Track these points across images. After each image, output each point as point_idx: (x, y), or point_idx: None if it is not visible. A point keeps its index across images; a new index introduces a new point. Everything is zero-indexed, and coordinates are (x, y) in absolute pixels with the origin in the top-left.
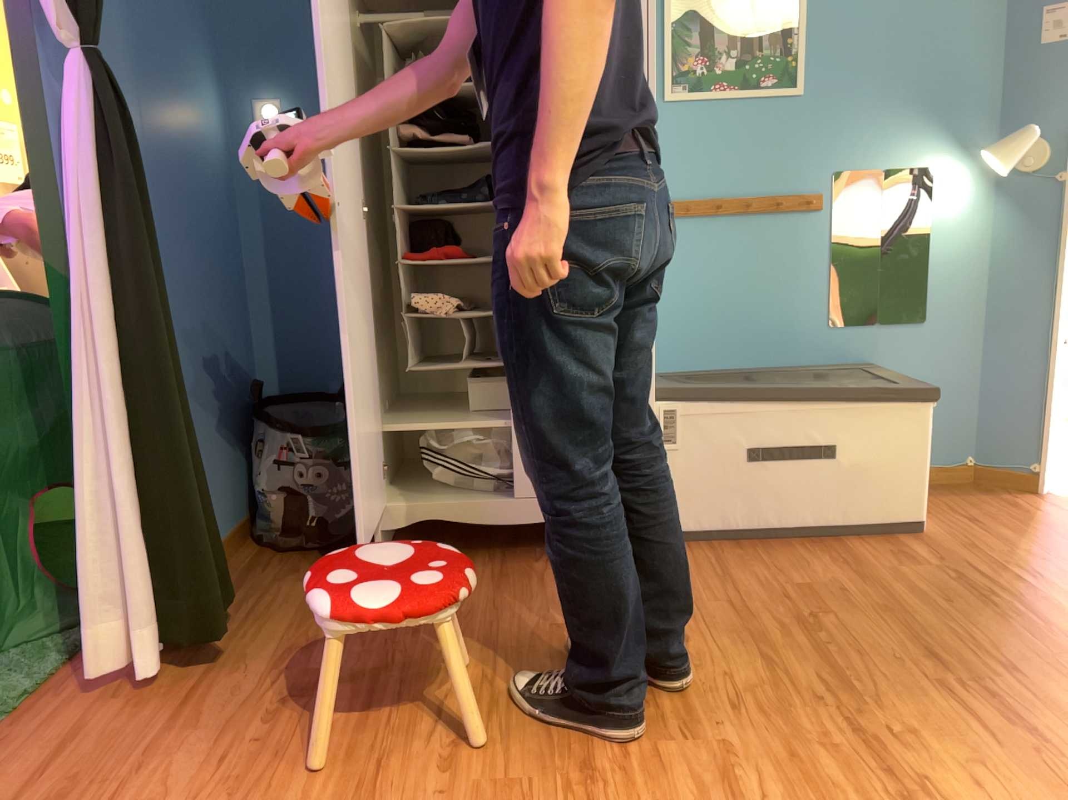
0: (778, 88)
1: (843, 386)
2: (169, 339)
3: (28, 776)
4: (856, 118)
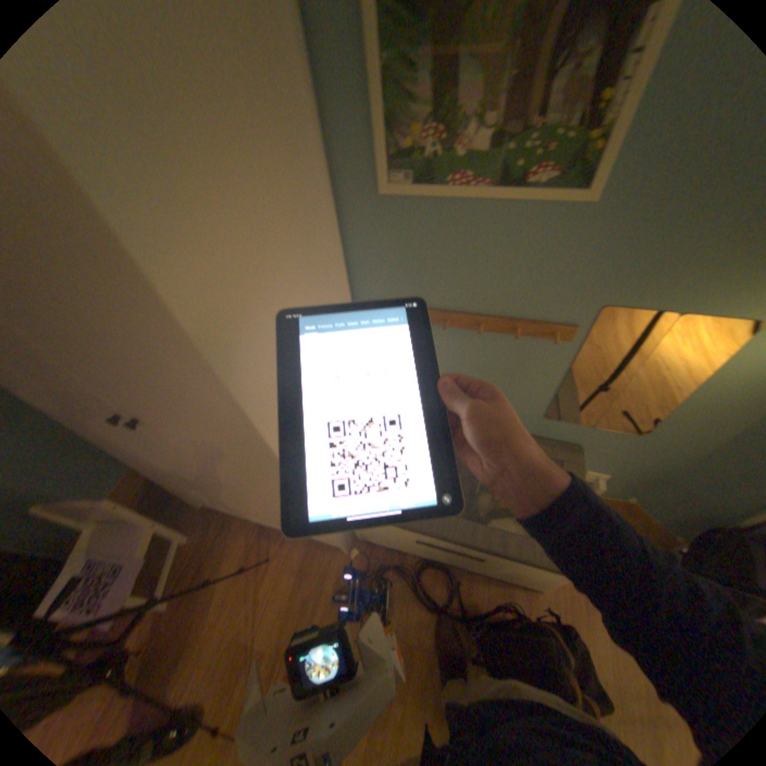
0: (560, 188)
1: (502, 540)
2: None
3: None
4: (680, 244)
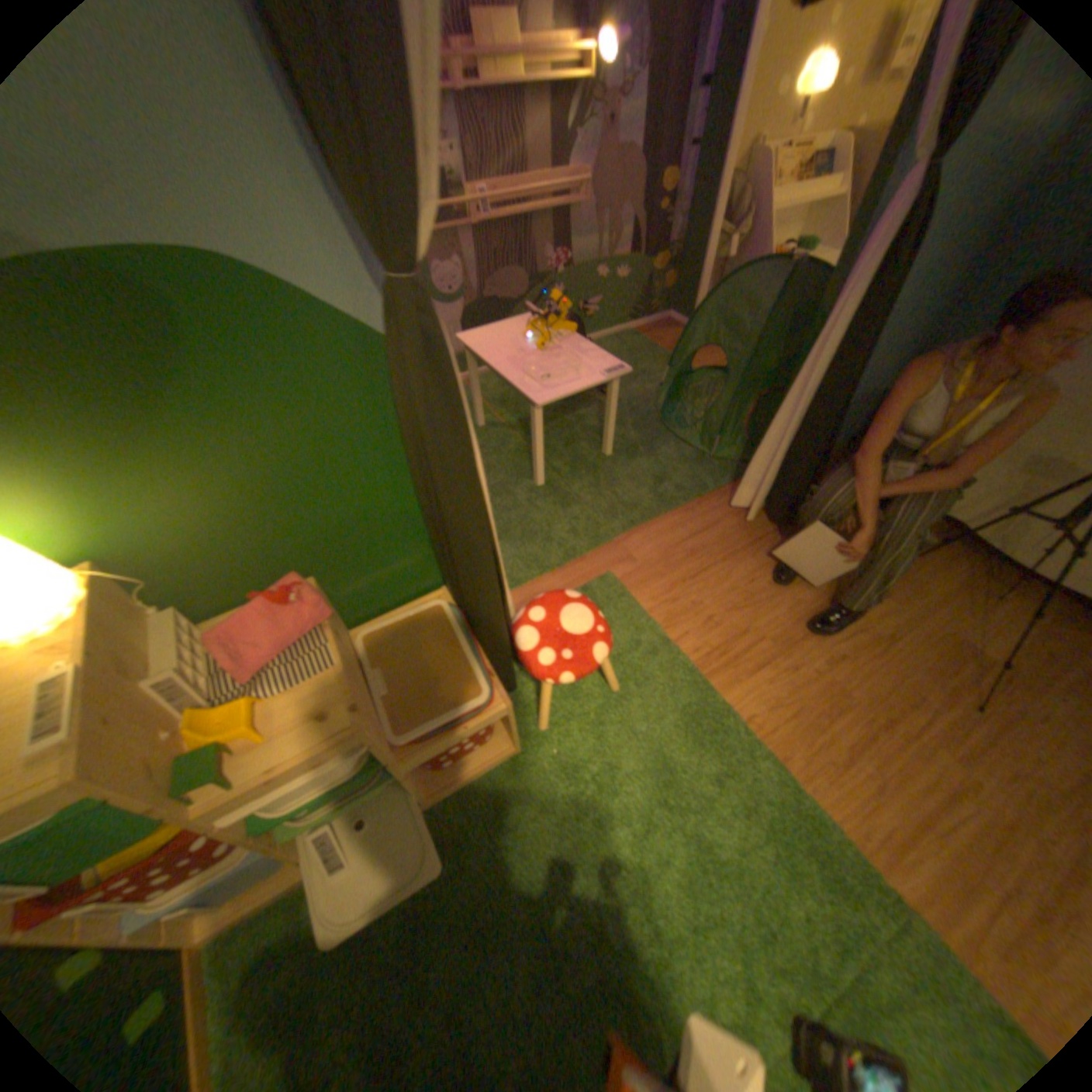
0: None
1: None
2: (863, 369)
3: (692, 541)
4: None
